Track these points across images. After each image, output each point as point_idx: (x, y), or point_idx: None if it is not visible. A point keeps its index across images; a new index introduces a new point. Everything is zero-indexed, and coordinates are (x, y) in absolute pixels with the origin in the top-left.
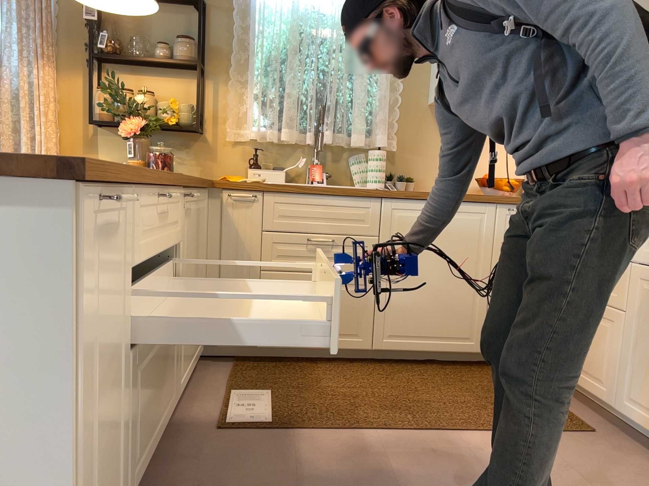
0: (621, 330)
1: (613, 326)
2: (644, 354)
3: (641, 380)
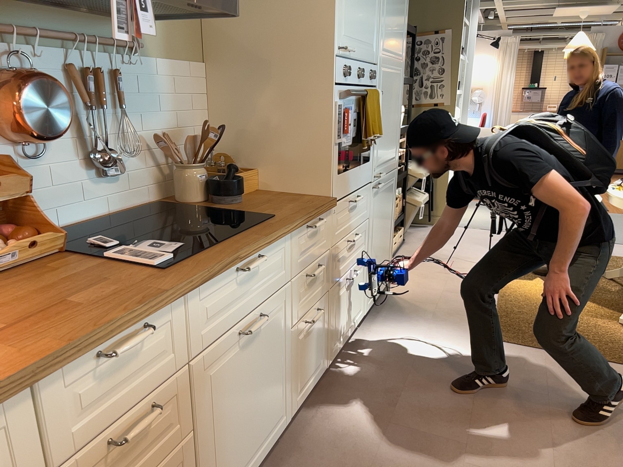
0: (191, 454)
1: (180, 466)
2: (221, 437)
3: (222, 465)
